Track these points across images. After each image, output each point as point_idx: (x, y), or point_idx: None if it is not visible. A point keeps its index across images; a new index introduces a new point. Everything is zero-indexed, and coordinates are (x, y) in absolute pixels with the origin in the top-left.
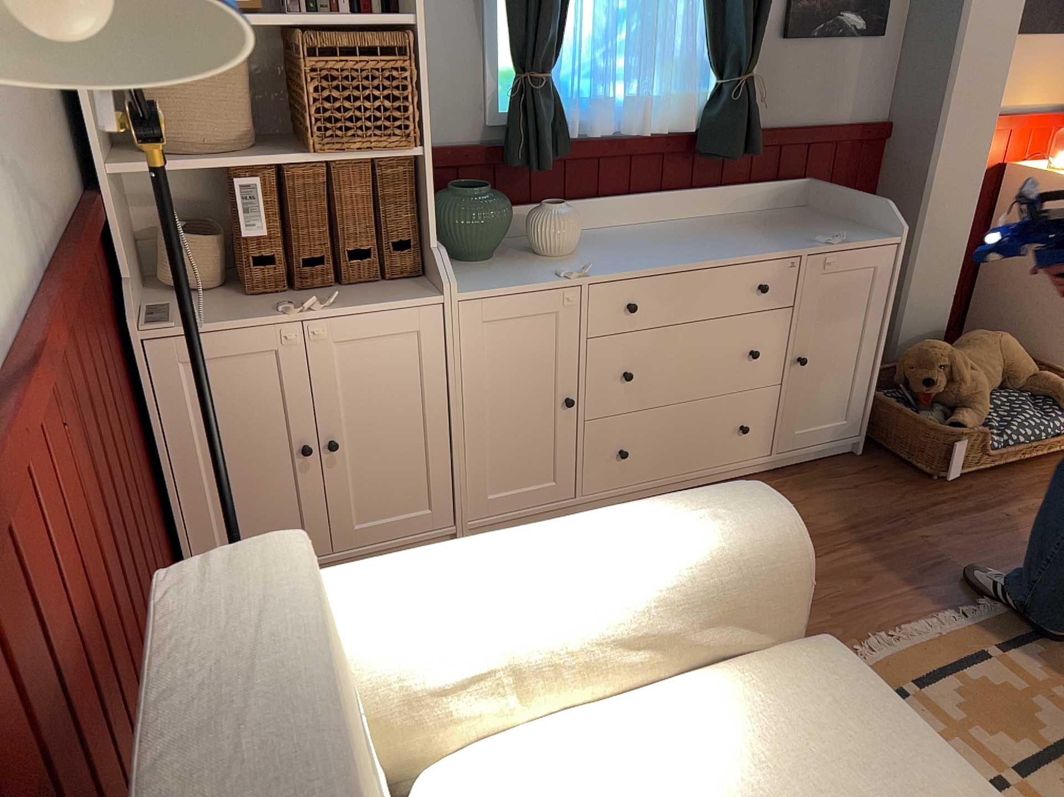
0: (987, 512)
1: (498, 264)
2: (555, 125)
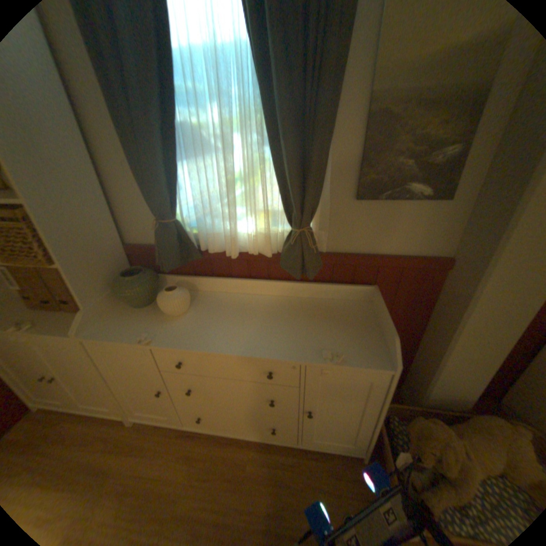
0: None
1: (139, 313)
2: (178, 245)
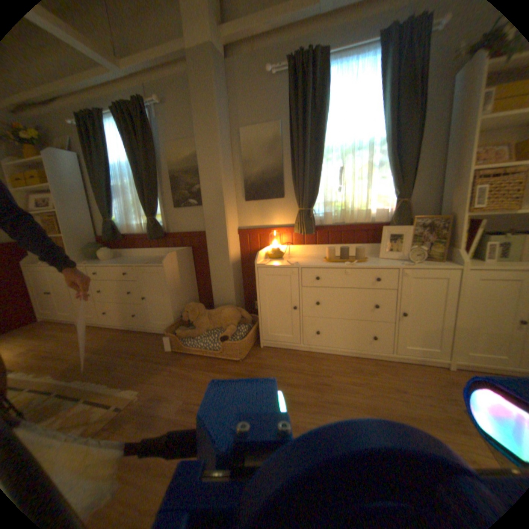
0: (157, 364)
1: (90, 261)
2: (110, 231)
